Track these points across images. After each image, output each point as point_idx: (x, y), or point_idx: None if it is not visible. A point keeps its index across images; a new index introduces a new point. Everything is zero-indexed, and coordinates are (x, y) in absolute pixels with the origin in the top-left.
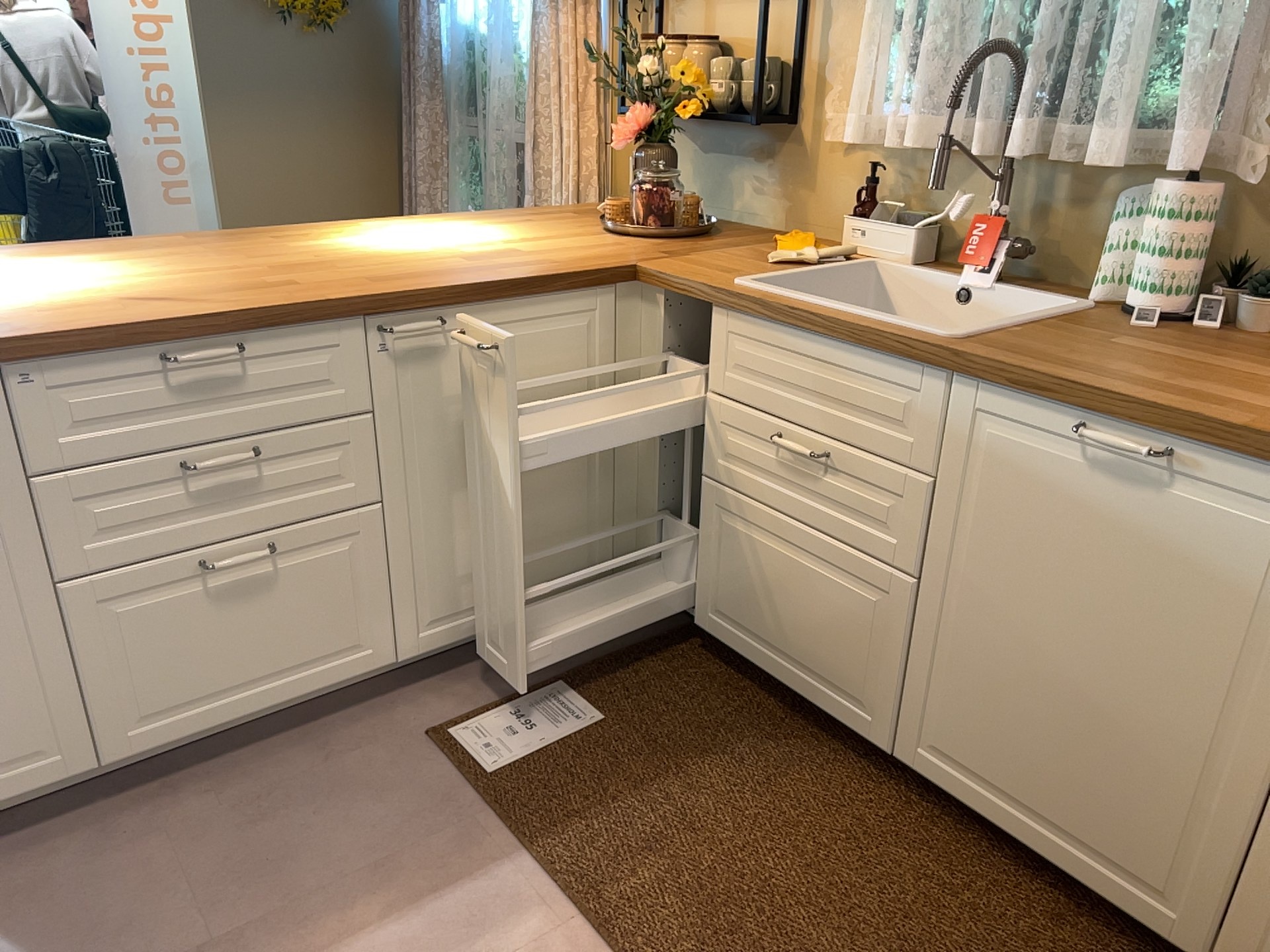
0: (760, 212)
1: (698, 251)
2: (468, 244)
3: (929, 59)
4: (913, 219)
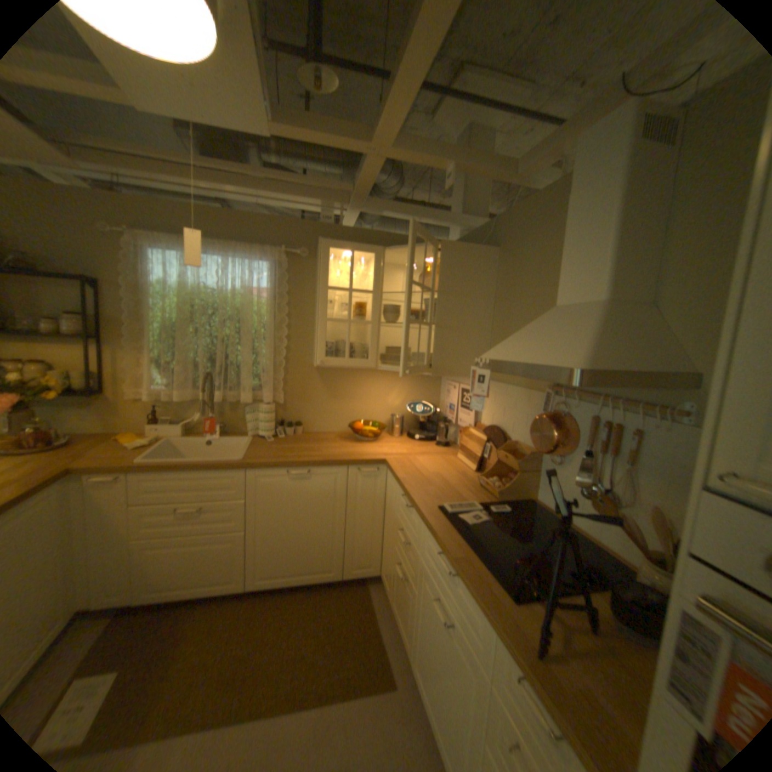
0: (86, 427)
1: (85, 452)
2: None
3: (179, 373)
4: (178, 421)
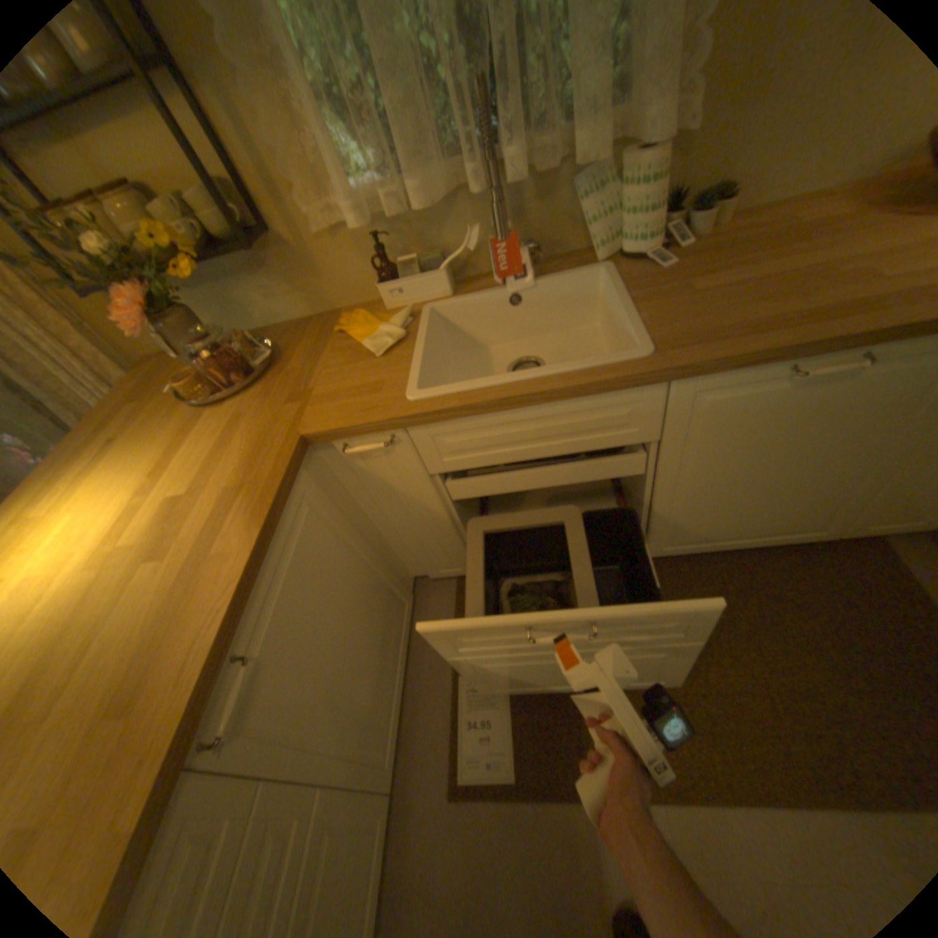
0: (282, 309)
1: (307, 378)
2: (111, 527)
3: (397, 114)
4: (433, 260)
